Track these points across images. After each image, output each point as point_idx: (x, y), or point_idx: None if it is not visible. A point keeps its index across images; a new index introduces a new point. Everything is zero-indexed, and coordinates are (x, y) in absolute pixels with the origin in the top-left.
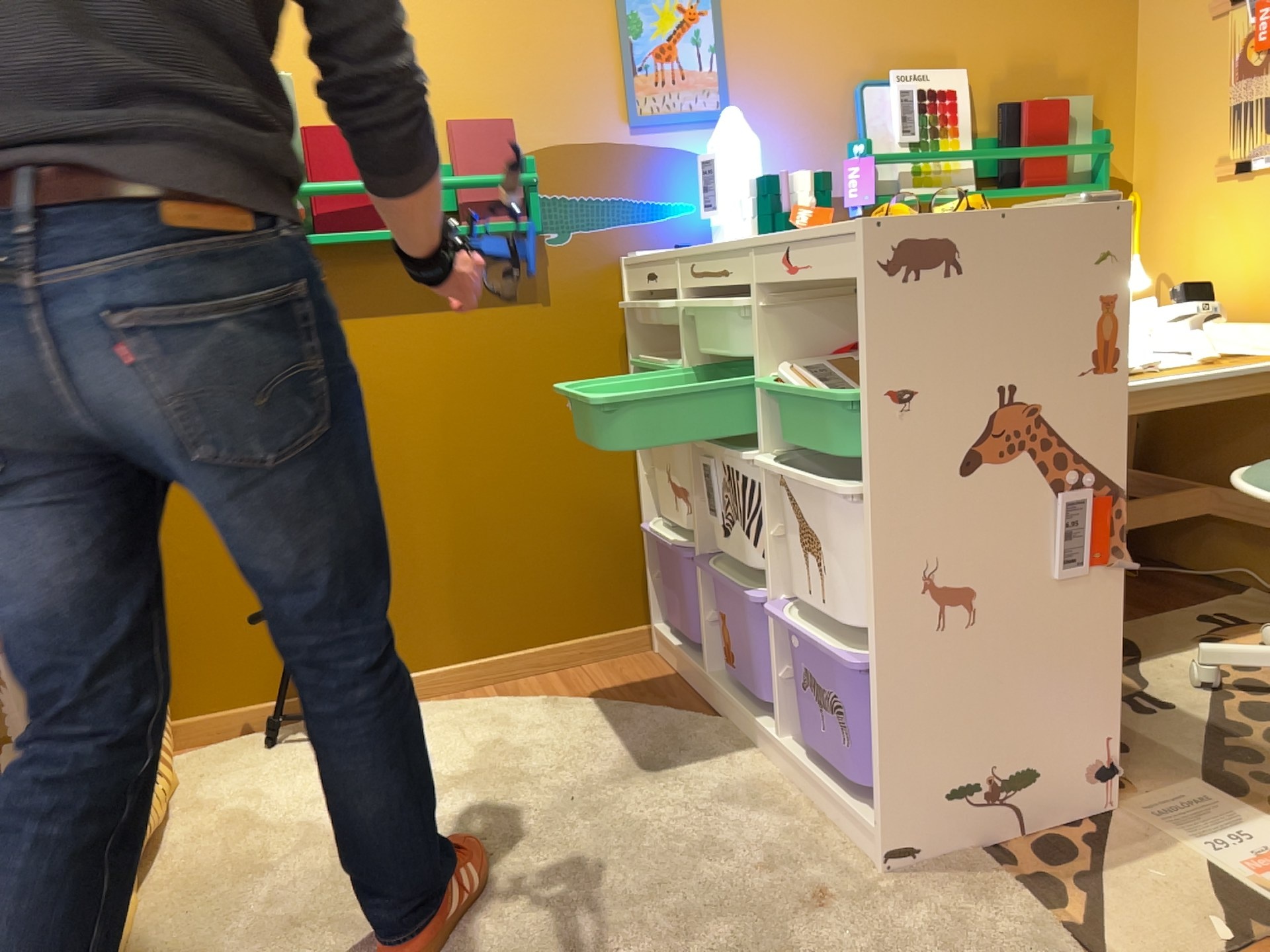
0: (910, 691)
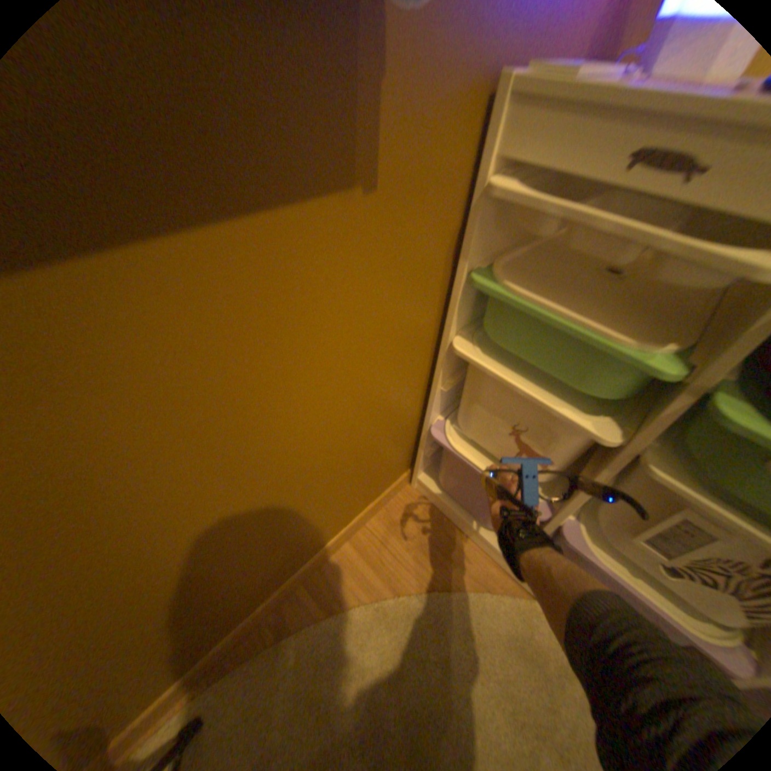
0: None
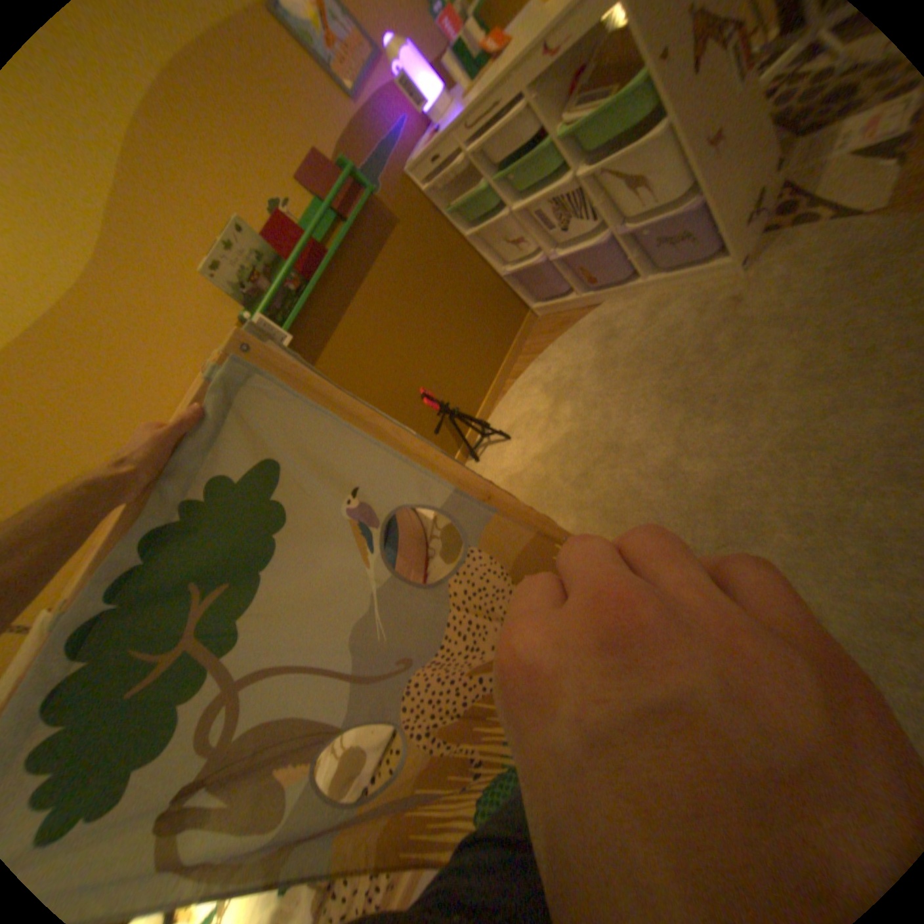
0: (723, 190)
